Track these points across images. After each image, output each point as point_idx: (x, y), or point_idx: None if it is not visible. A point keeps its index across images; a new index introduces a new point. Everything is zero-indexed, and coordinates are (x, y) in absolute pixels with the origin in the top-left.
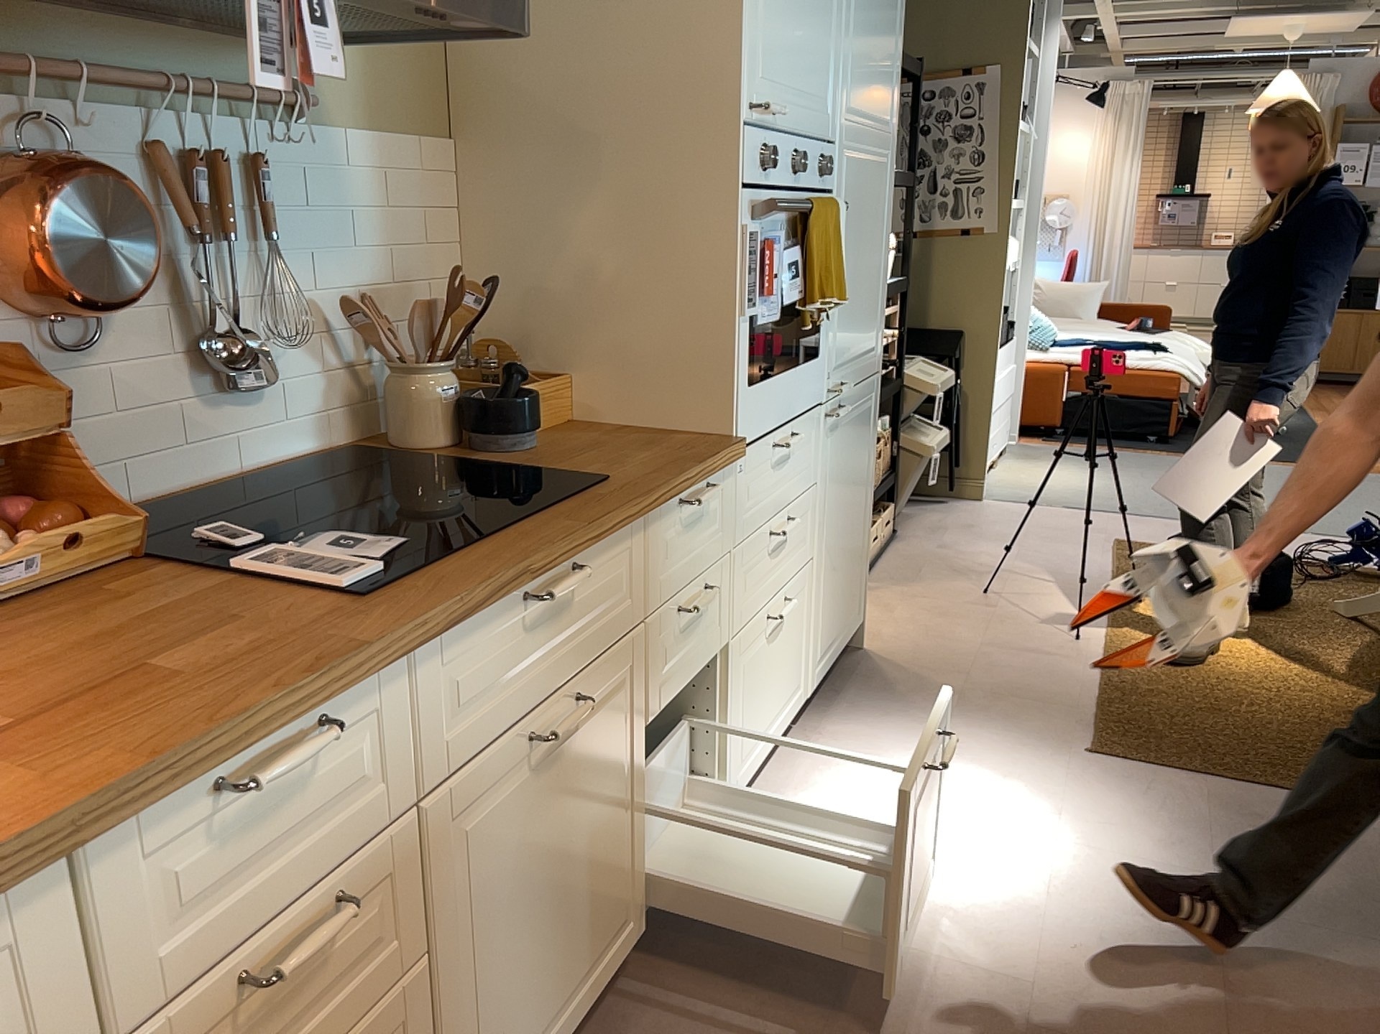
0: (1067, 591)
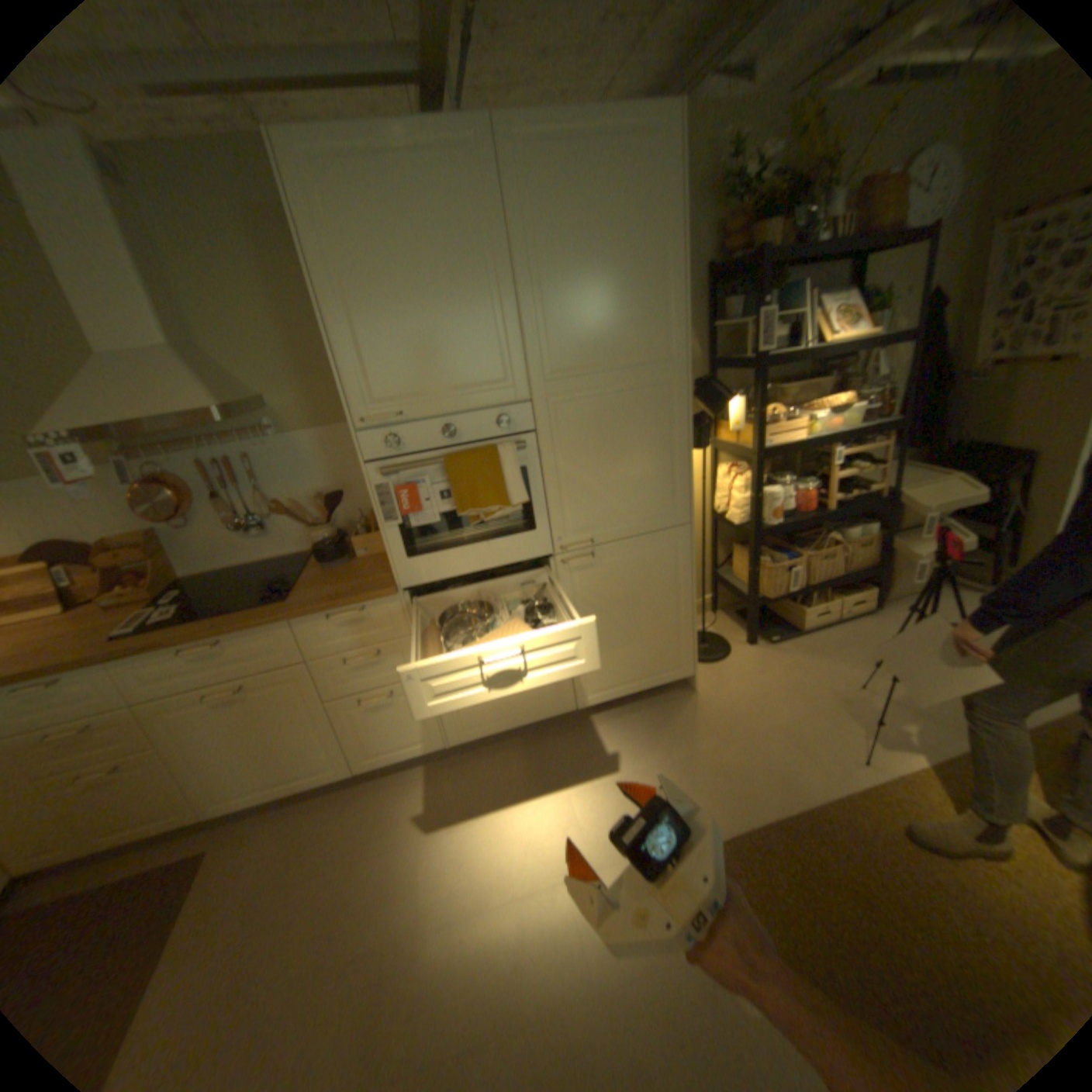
0: (949, 722)
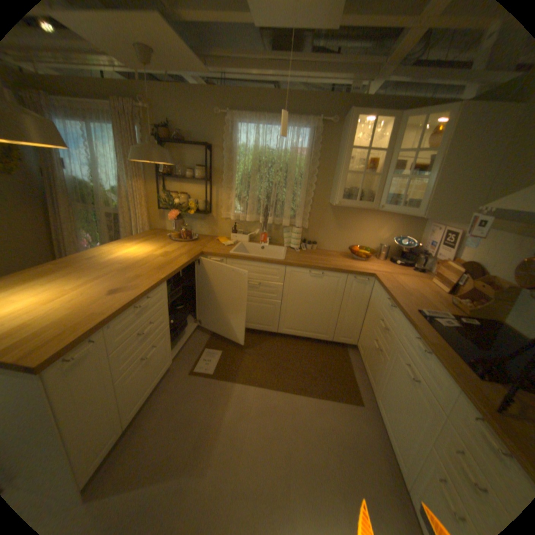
0: None
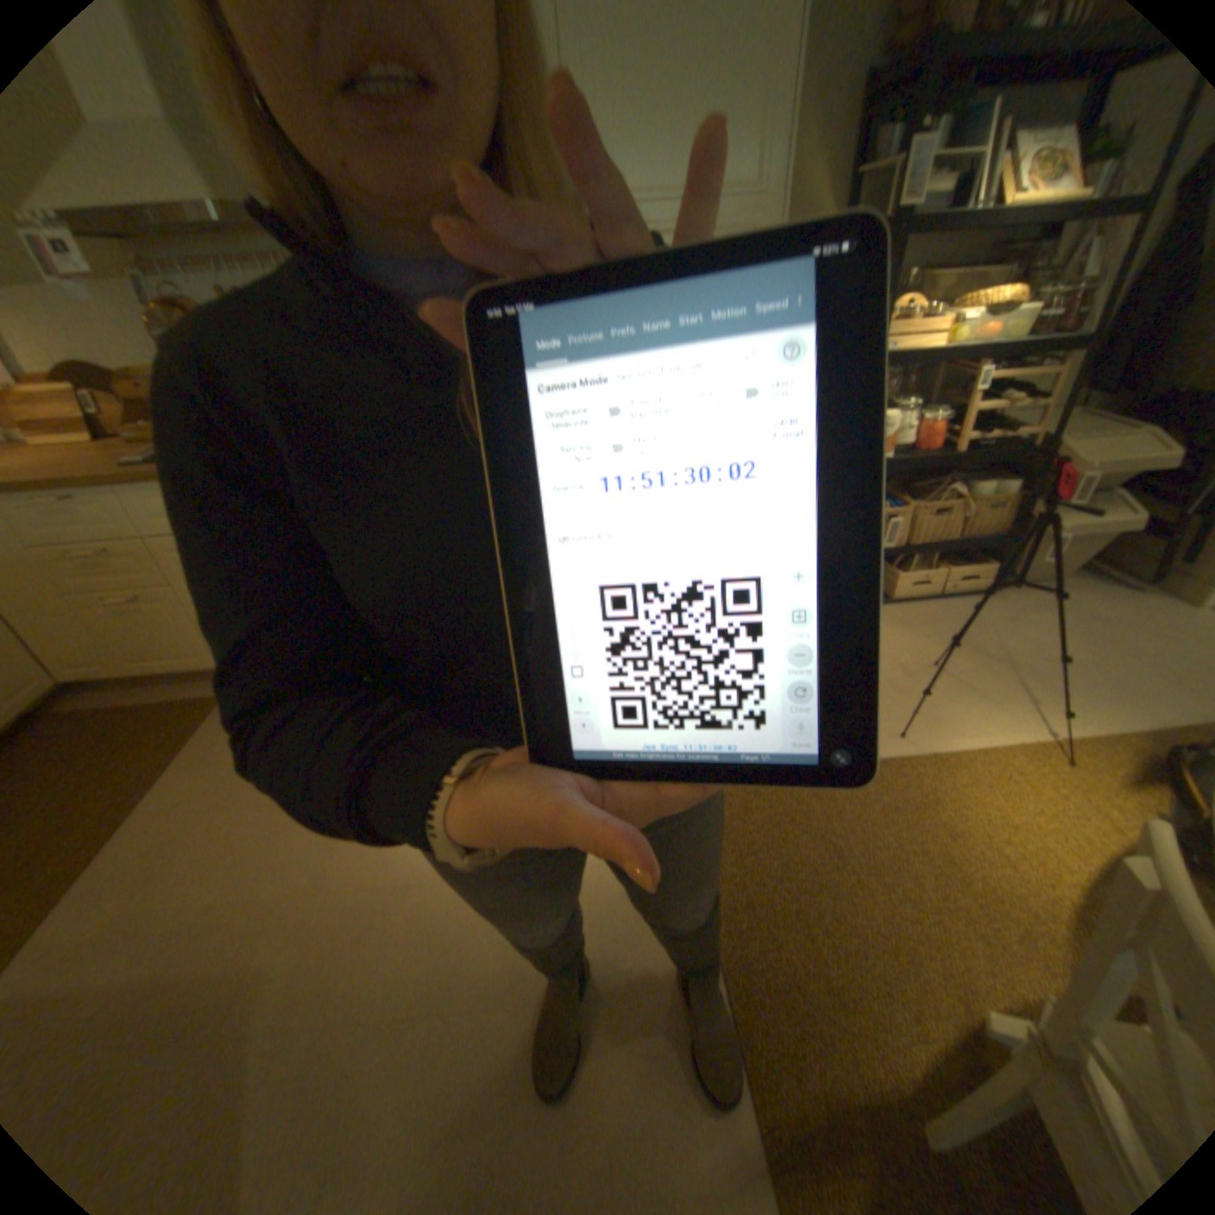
0: (1021, 714)
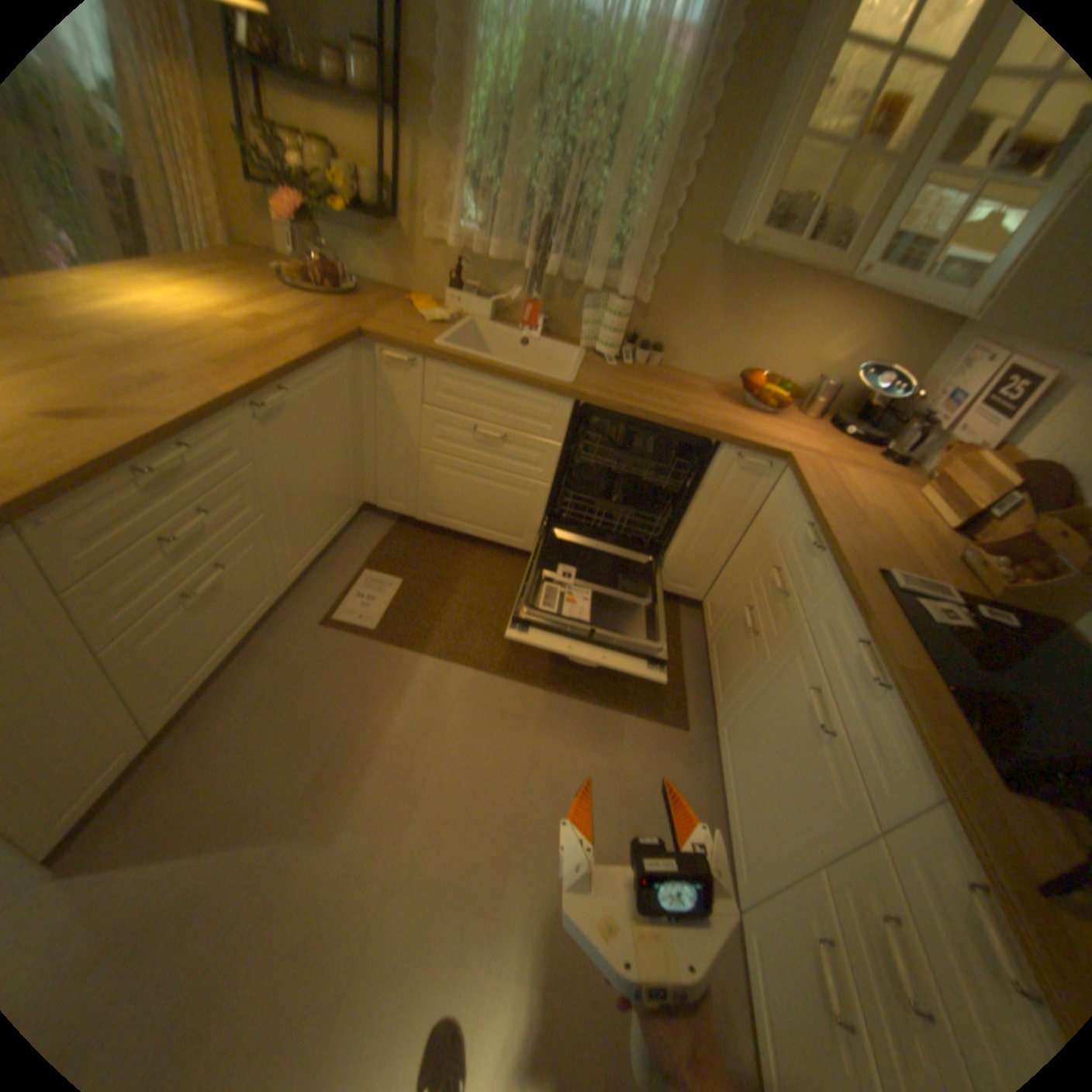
0: None
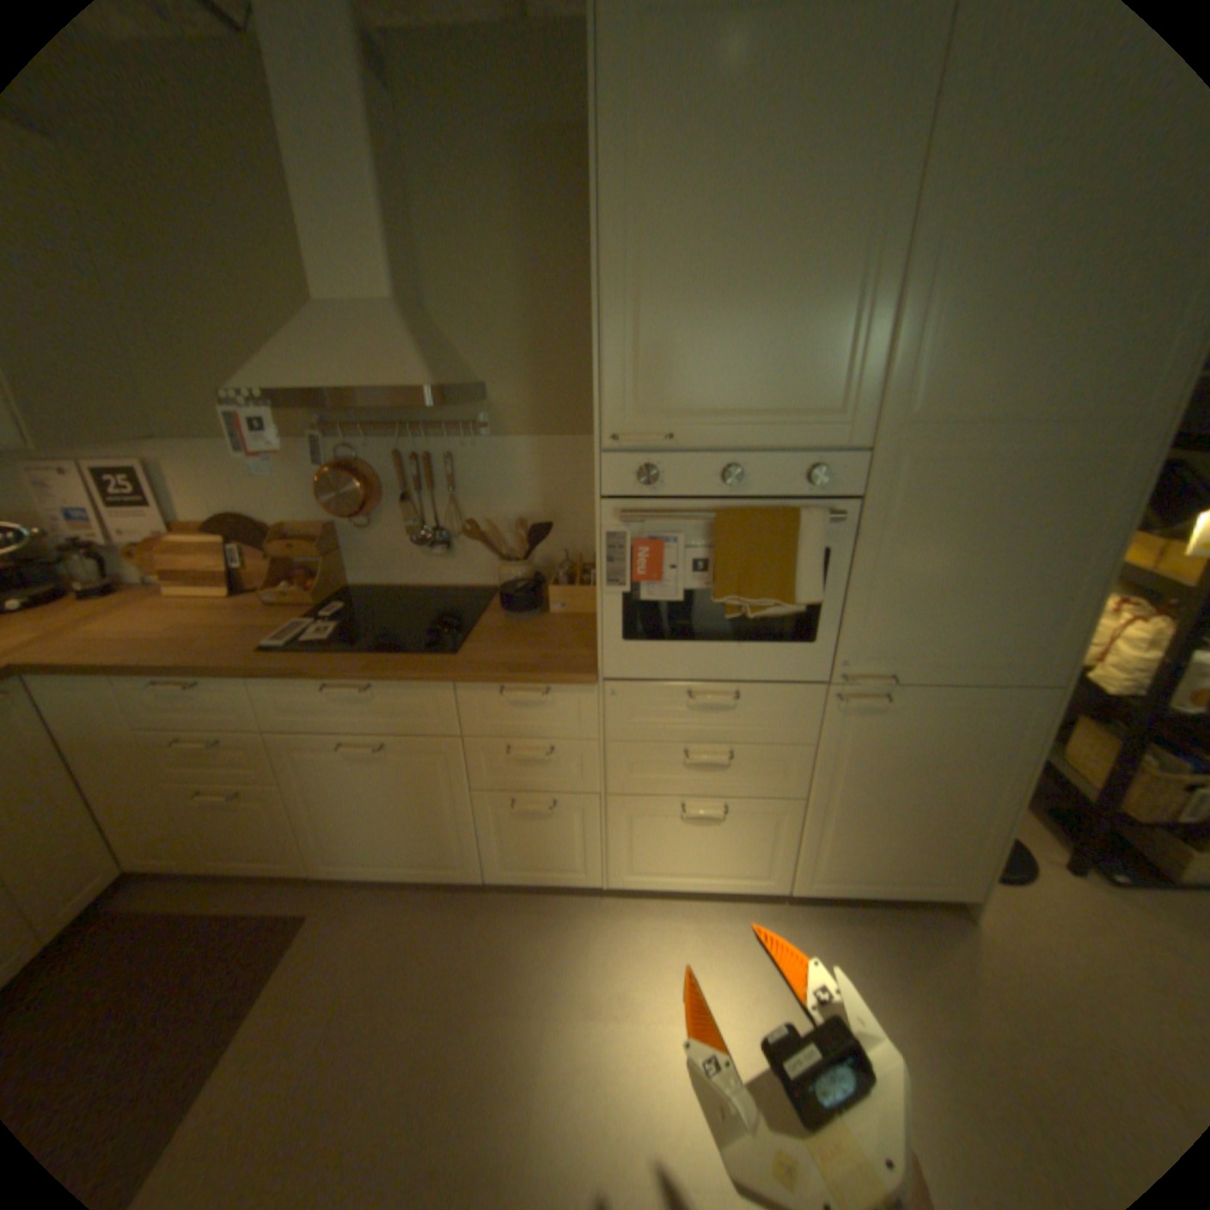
0: None
